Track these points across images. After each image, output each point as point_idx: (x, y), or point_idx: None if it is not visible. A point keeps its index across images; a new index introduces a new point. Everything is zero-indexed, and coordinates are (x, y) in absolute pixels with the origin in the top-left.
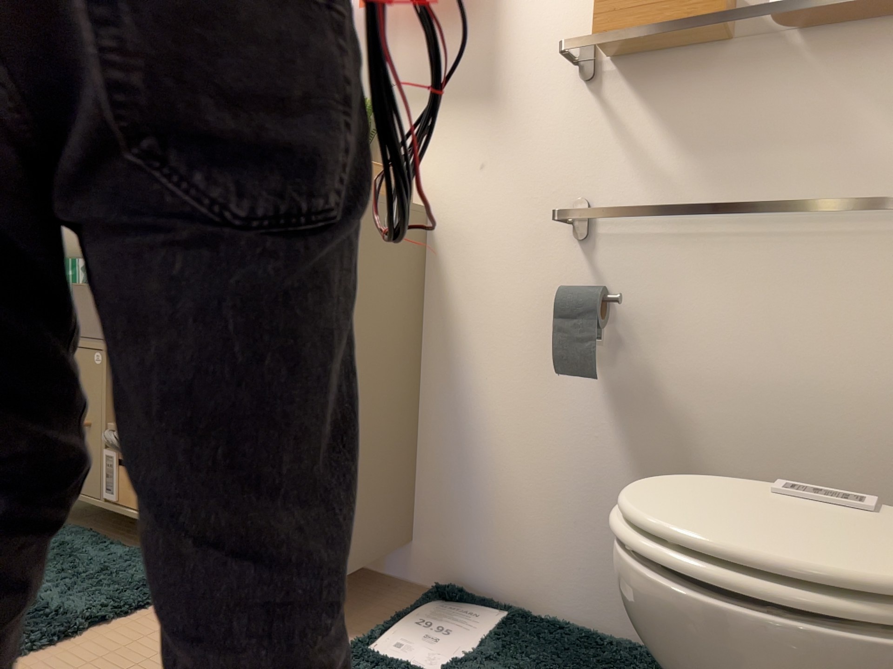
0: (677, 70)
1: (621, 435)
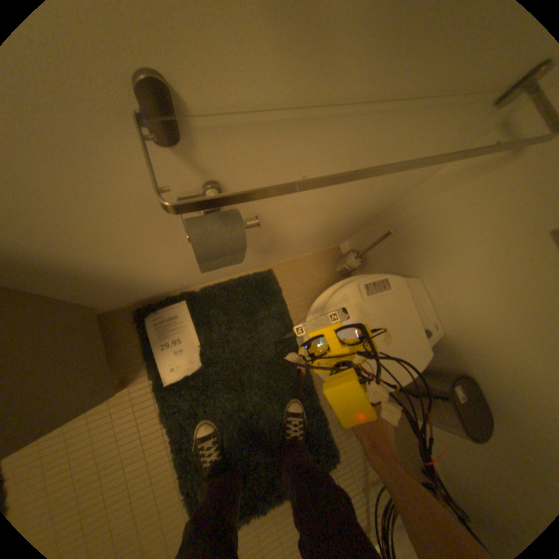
0: None
1: None
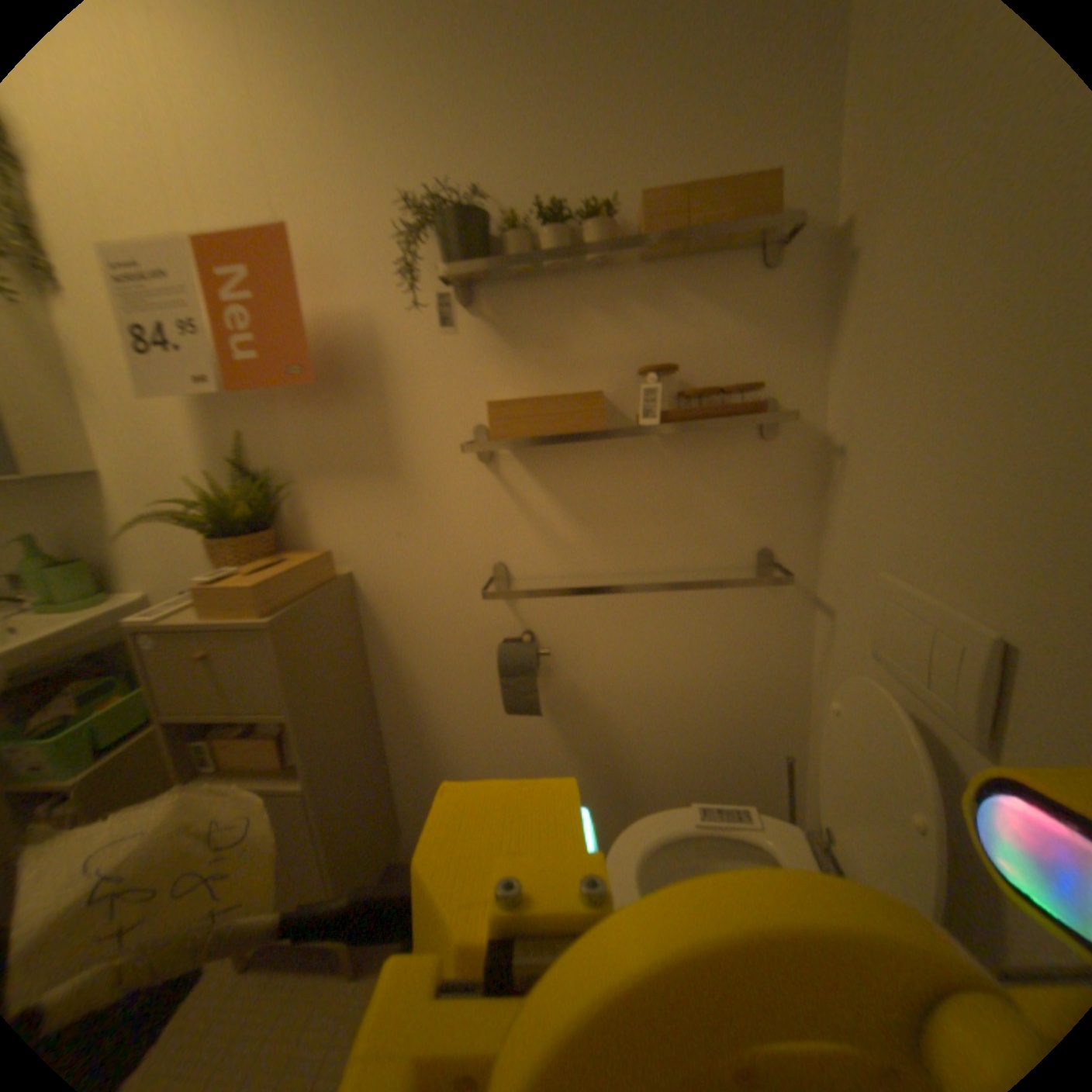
0: (569, 451)
1: (563, 738)
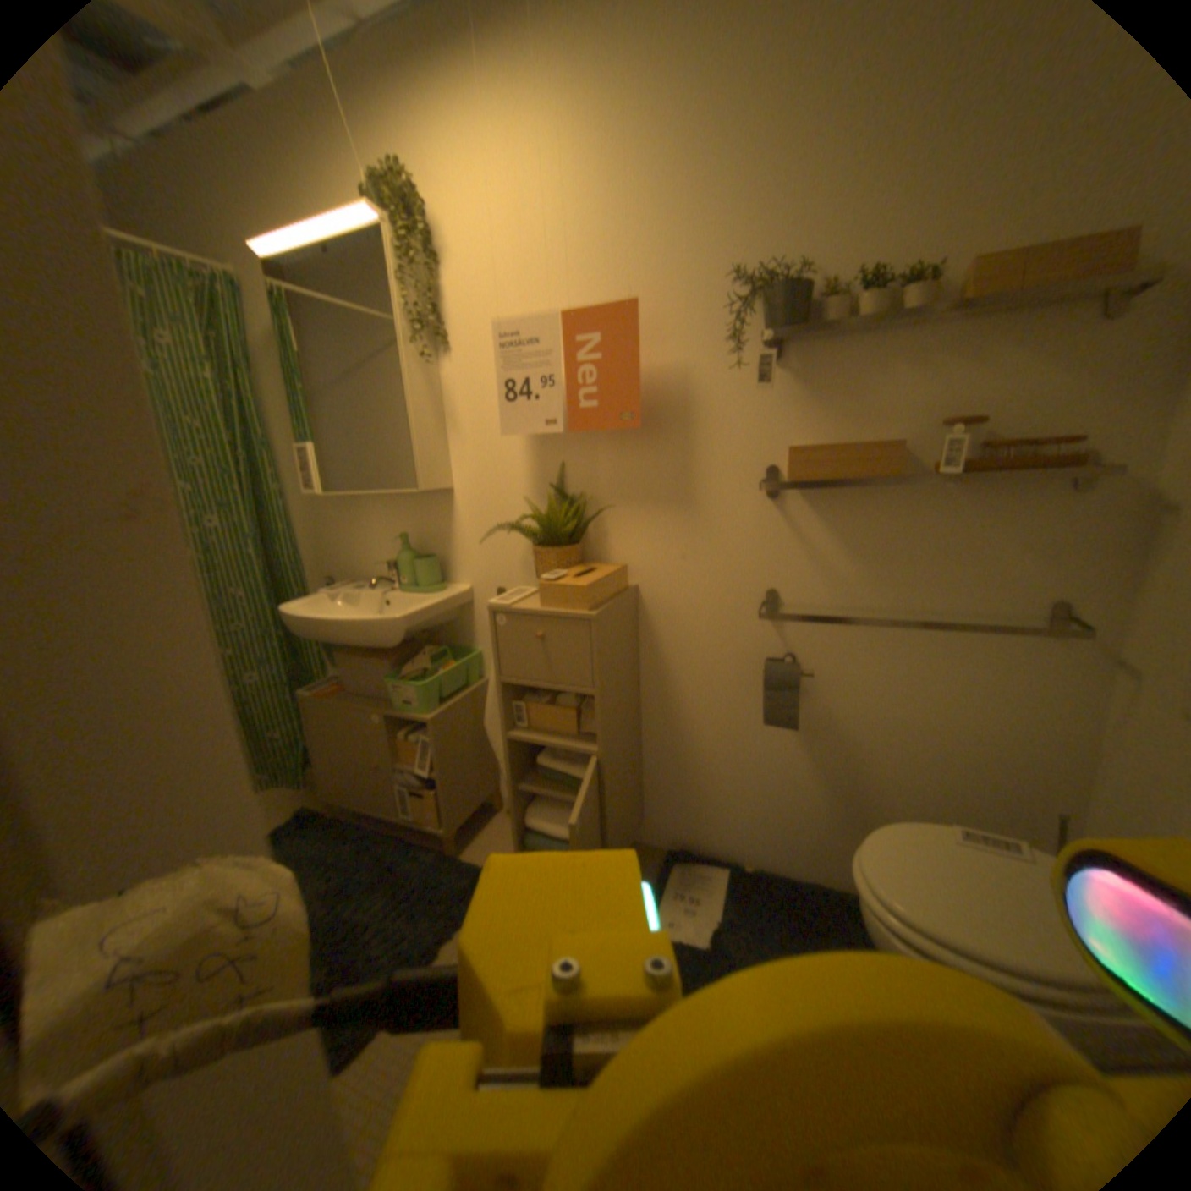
0: (858, 493)
1: (812, 758)
